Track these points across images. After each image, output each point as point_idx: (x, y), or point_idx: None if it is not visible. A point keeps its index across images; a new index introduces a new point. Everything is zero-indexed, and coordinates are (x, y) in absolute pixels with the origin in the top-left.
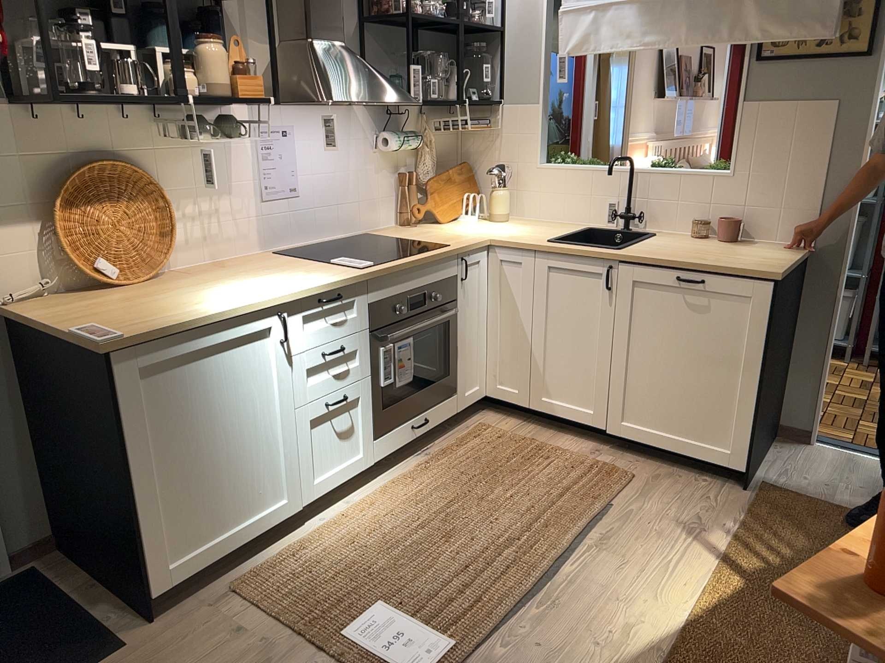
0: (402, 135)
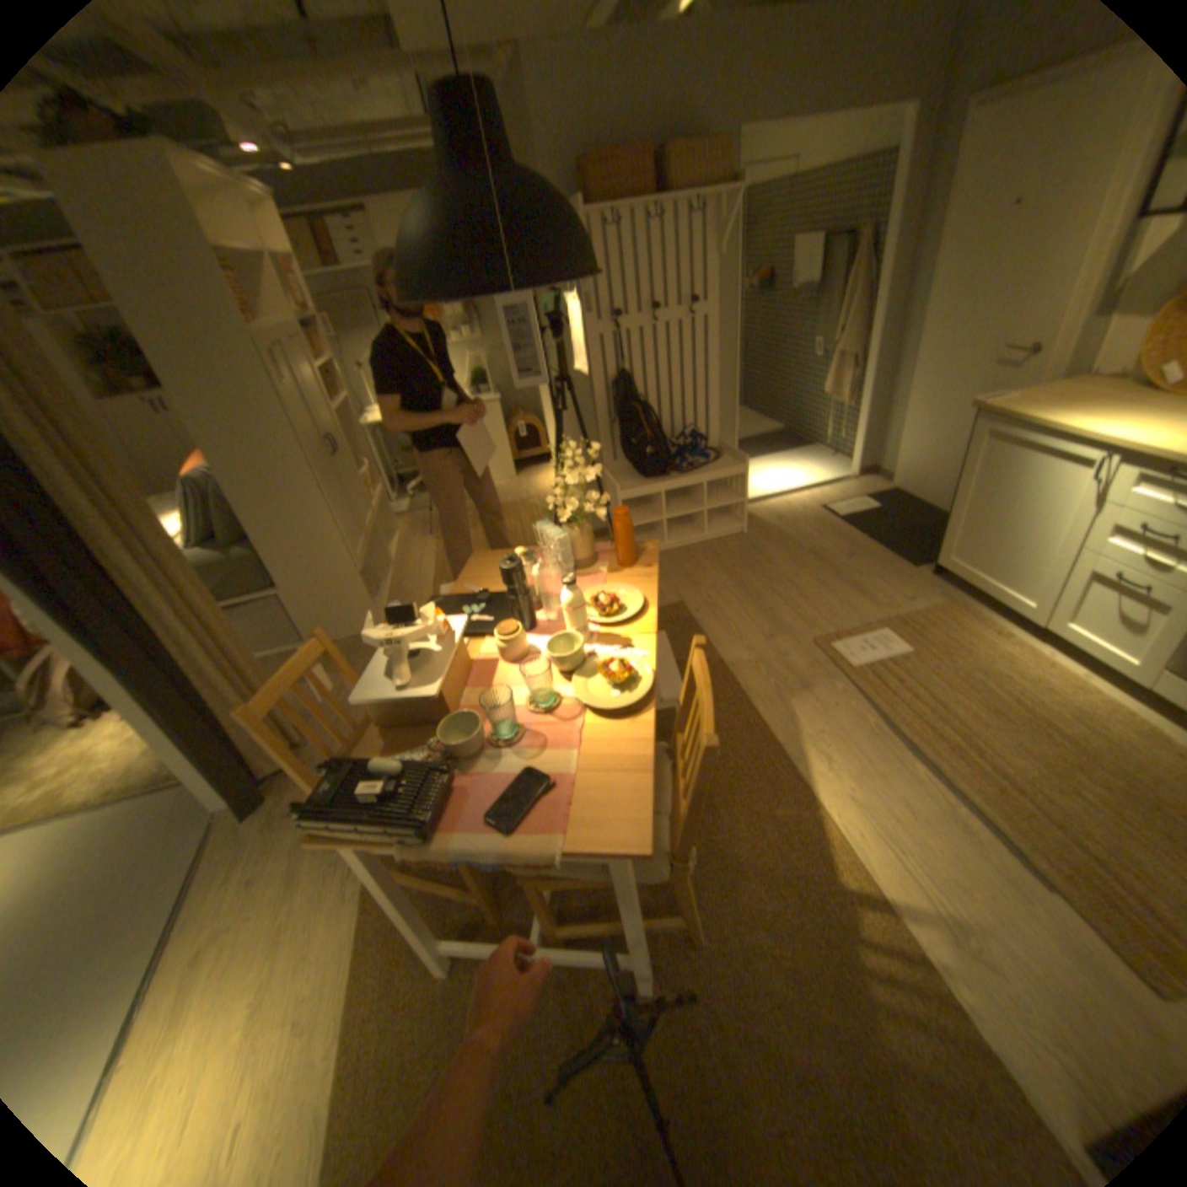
0: None
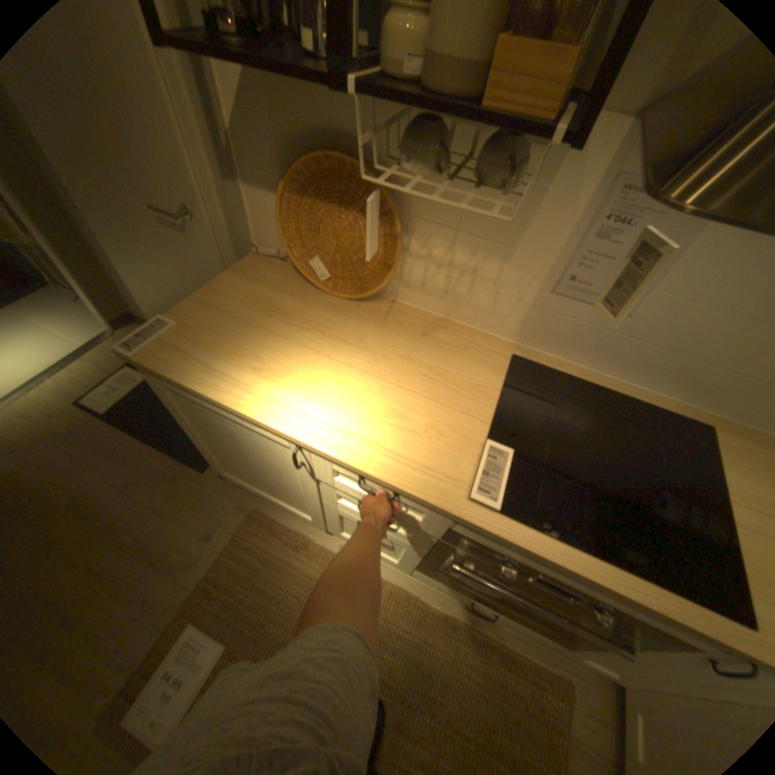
0: None
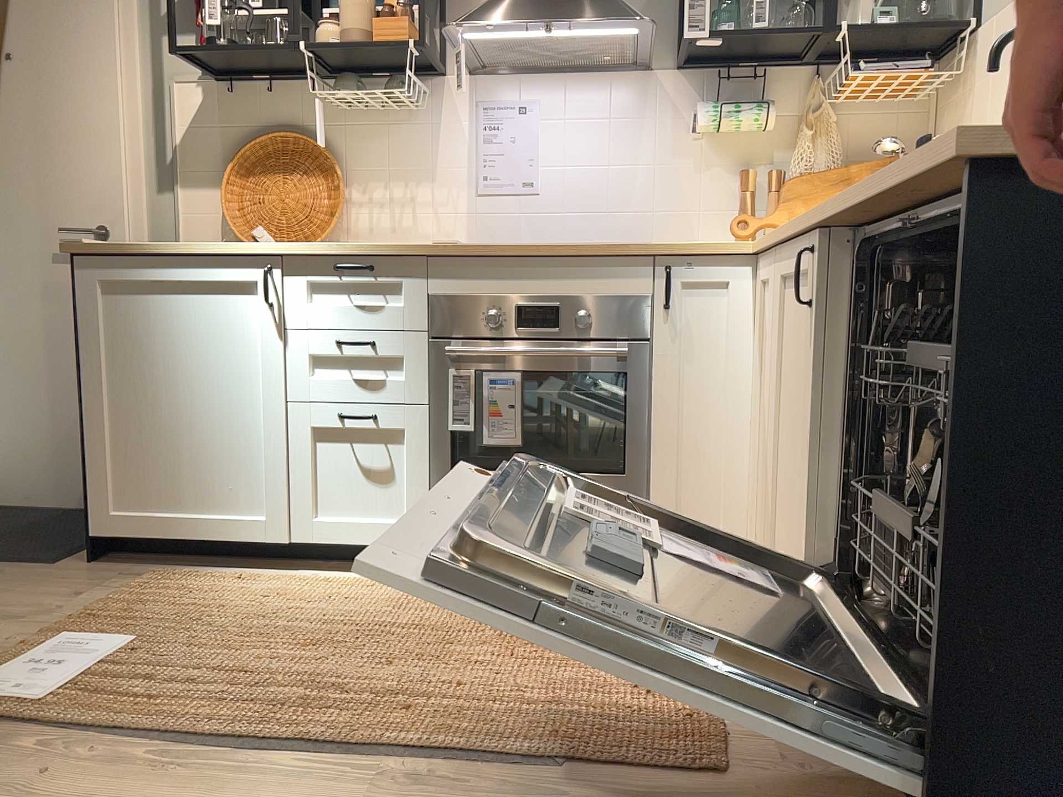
0: (723, 105)
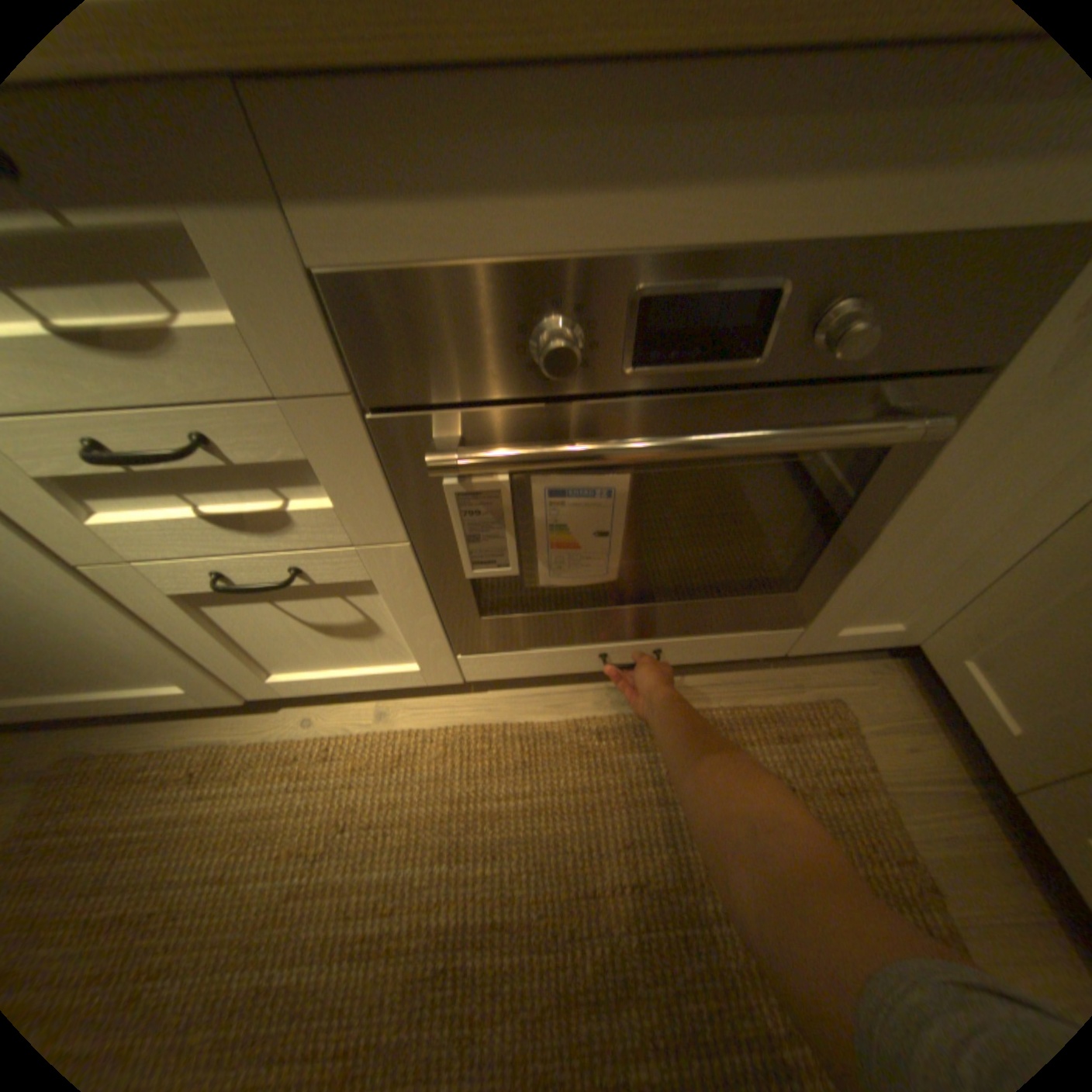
0: None
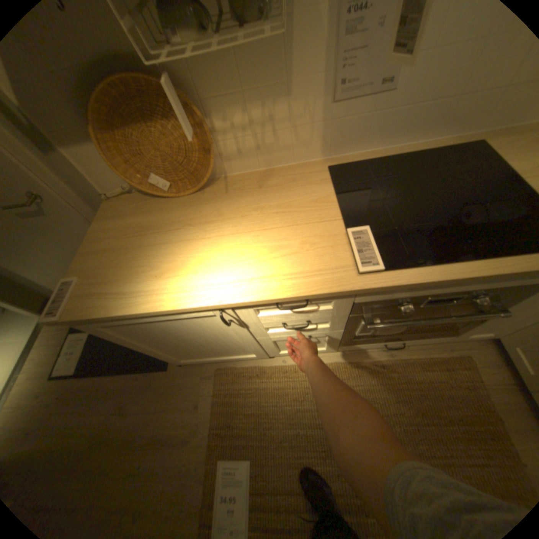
0: None
